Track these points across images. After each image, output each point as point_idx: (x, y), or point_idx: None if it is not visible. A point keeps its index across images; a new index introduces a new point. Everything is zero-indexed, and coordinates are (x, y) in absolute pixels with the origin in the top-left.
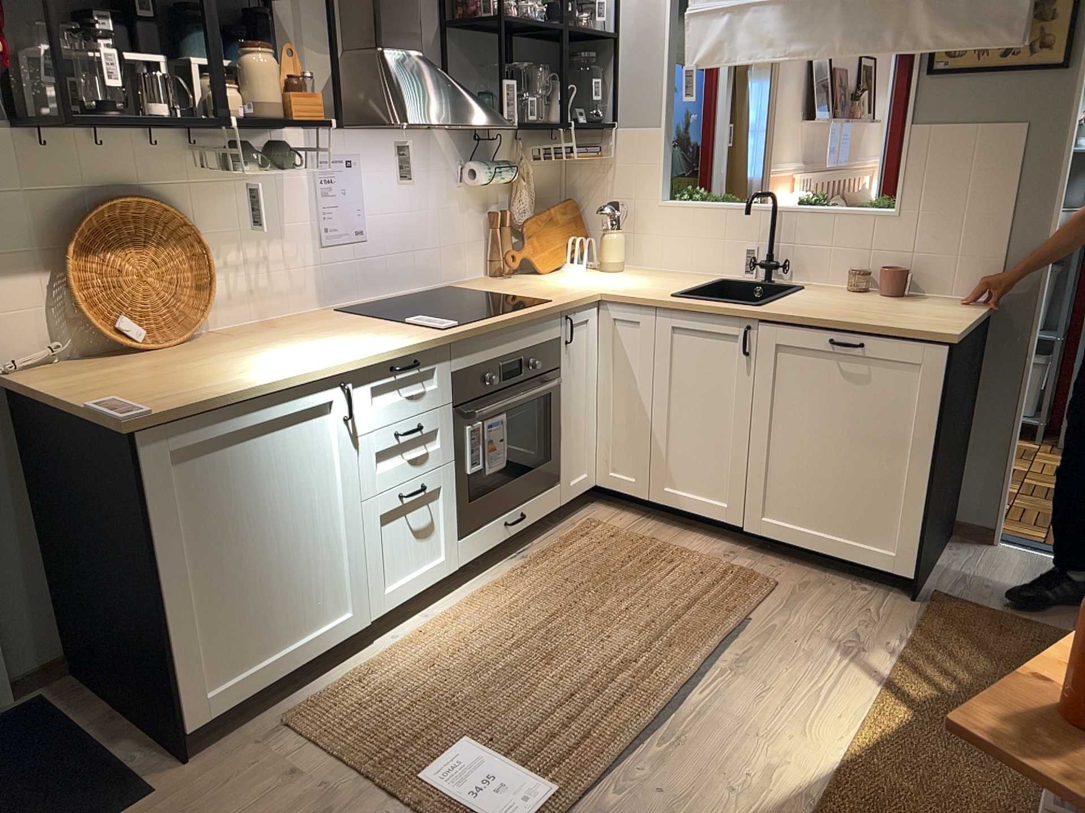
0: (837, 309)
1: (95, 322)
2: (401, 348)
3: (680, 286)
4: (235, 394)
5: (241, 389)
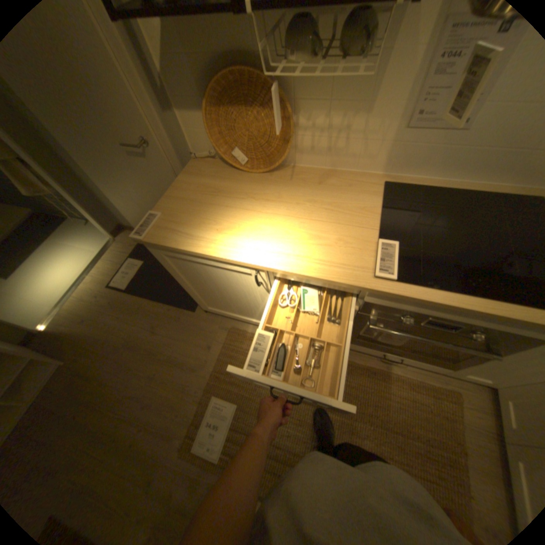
0: None
1: (216, 148)
2: (309, 275)
3: None
4: (182, 249)
5: (189, 247)
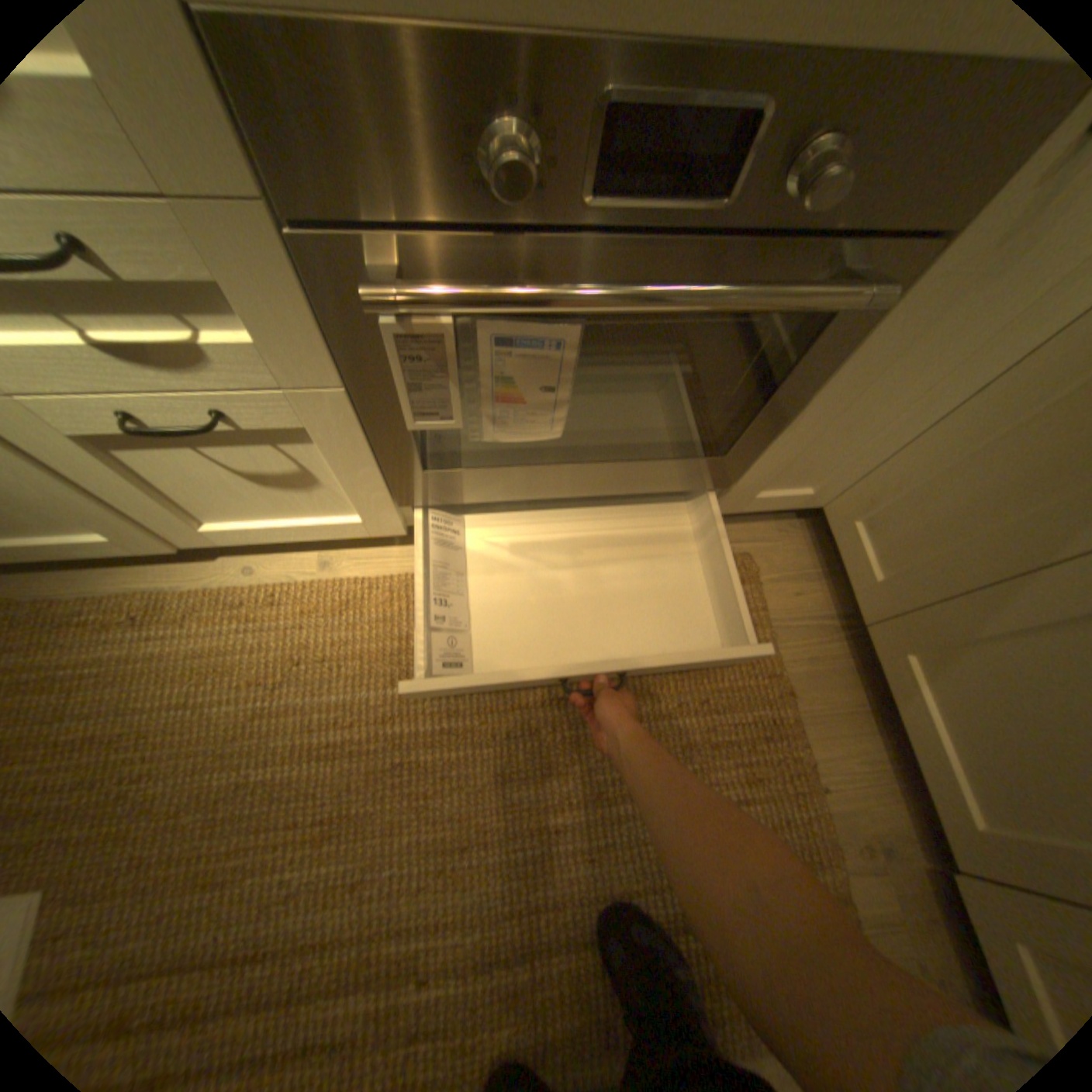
0: None
1: None
2: None
3: None
4: None
5: None
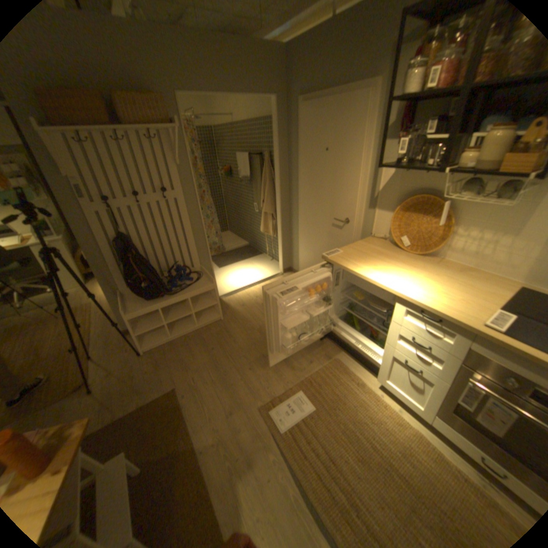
0: None
1: (392, 232)
2: (429, 306)
3: None
4: (349, 268)
5: (353, 269)
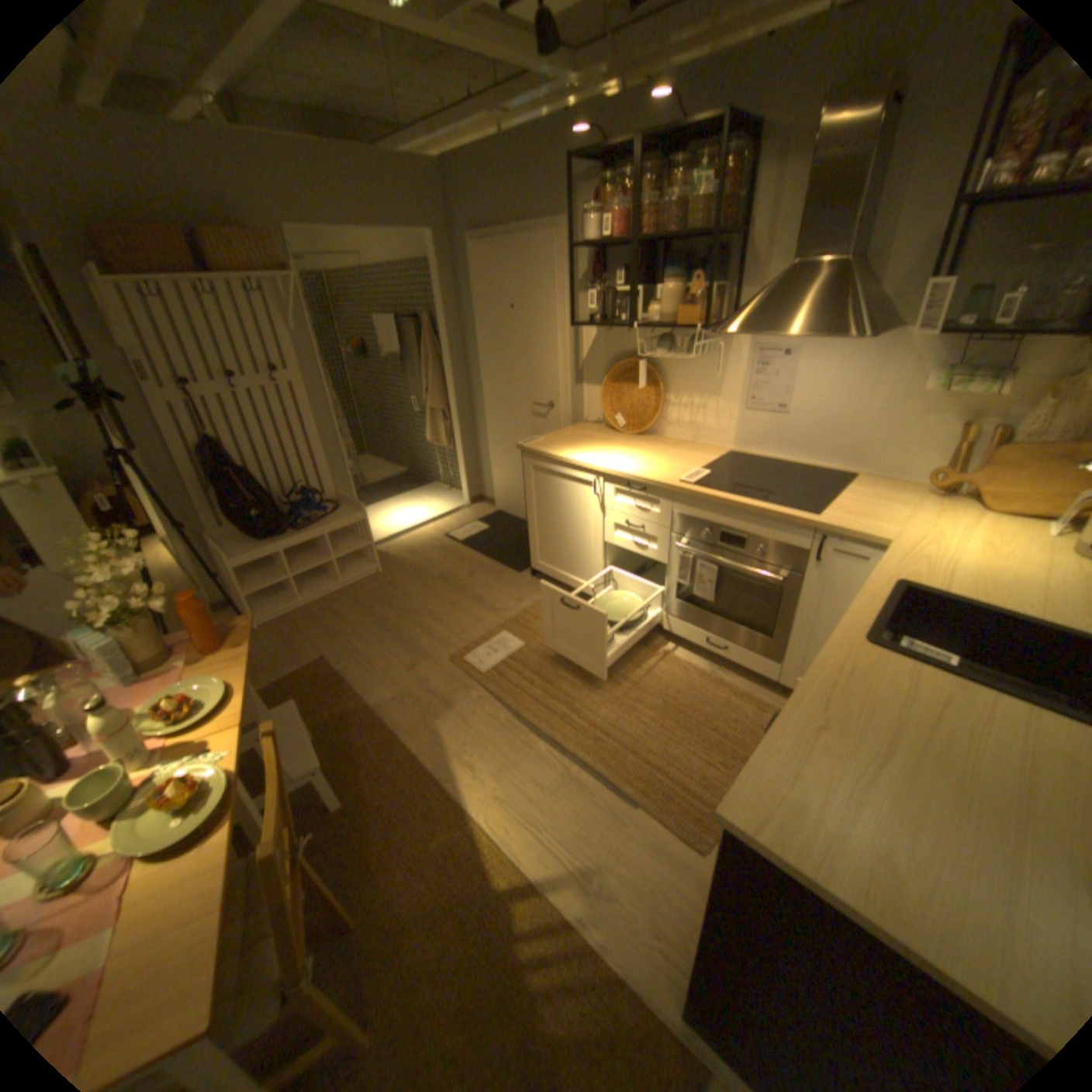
0: (896, 724)
1: (602, 412)
2: (631, 475)
3: (997, 597)
4: (549, 454)
5: (554, 454)
